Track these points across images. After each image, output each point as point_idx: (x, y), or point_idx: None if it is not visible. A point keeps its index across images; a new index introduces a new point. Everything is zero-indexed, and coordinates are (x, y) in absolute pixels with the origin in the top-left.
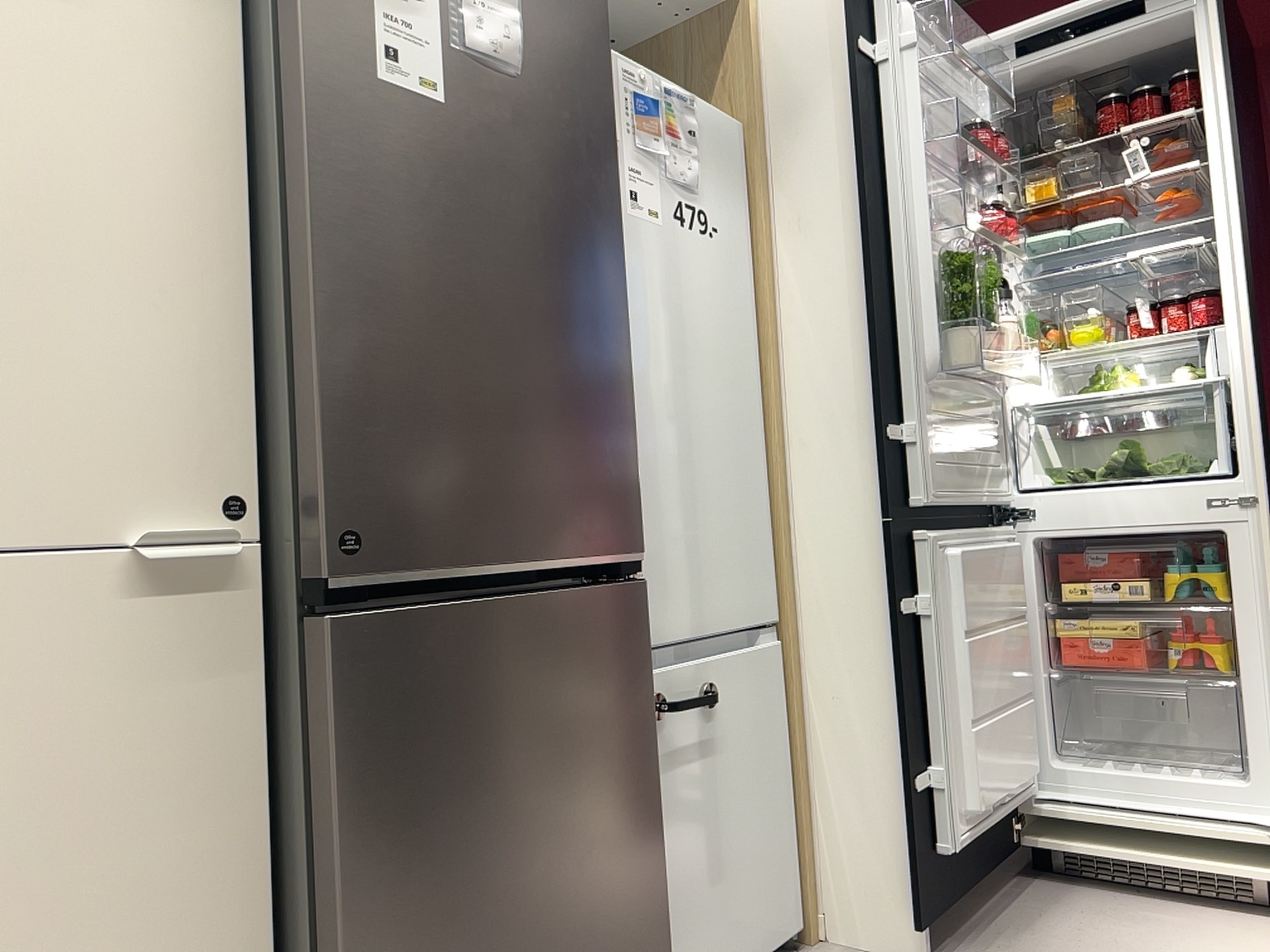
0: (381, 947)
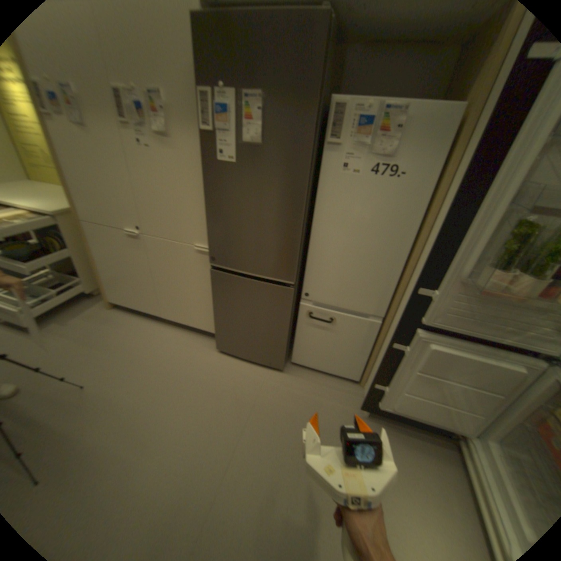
0: (219, 315)
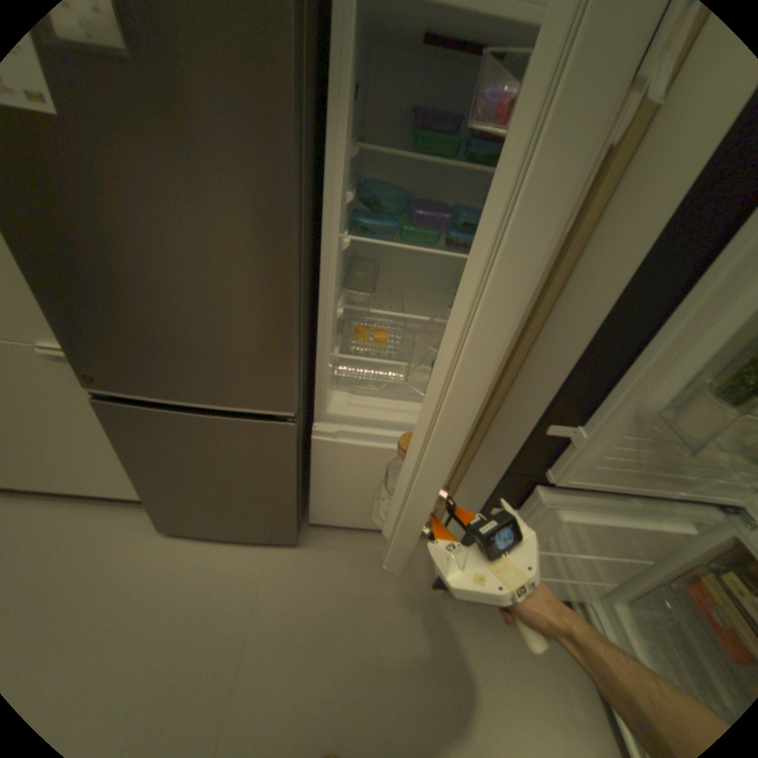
0: (146, 480)
